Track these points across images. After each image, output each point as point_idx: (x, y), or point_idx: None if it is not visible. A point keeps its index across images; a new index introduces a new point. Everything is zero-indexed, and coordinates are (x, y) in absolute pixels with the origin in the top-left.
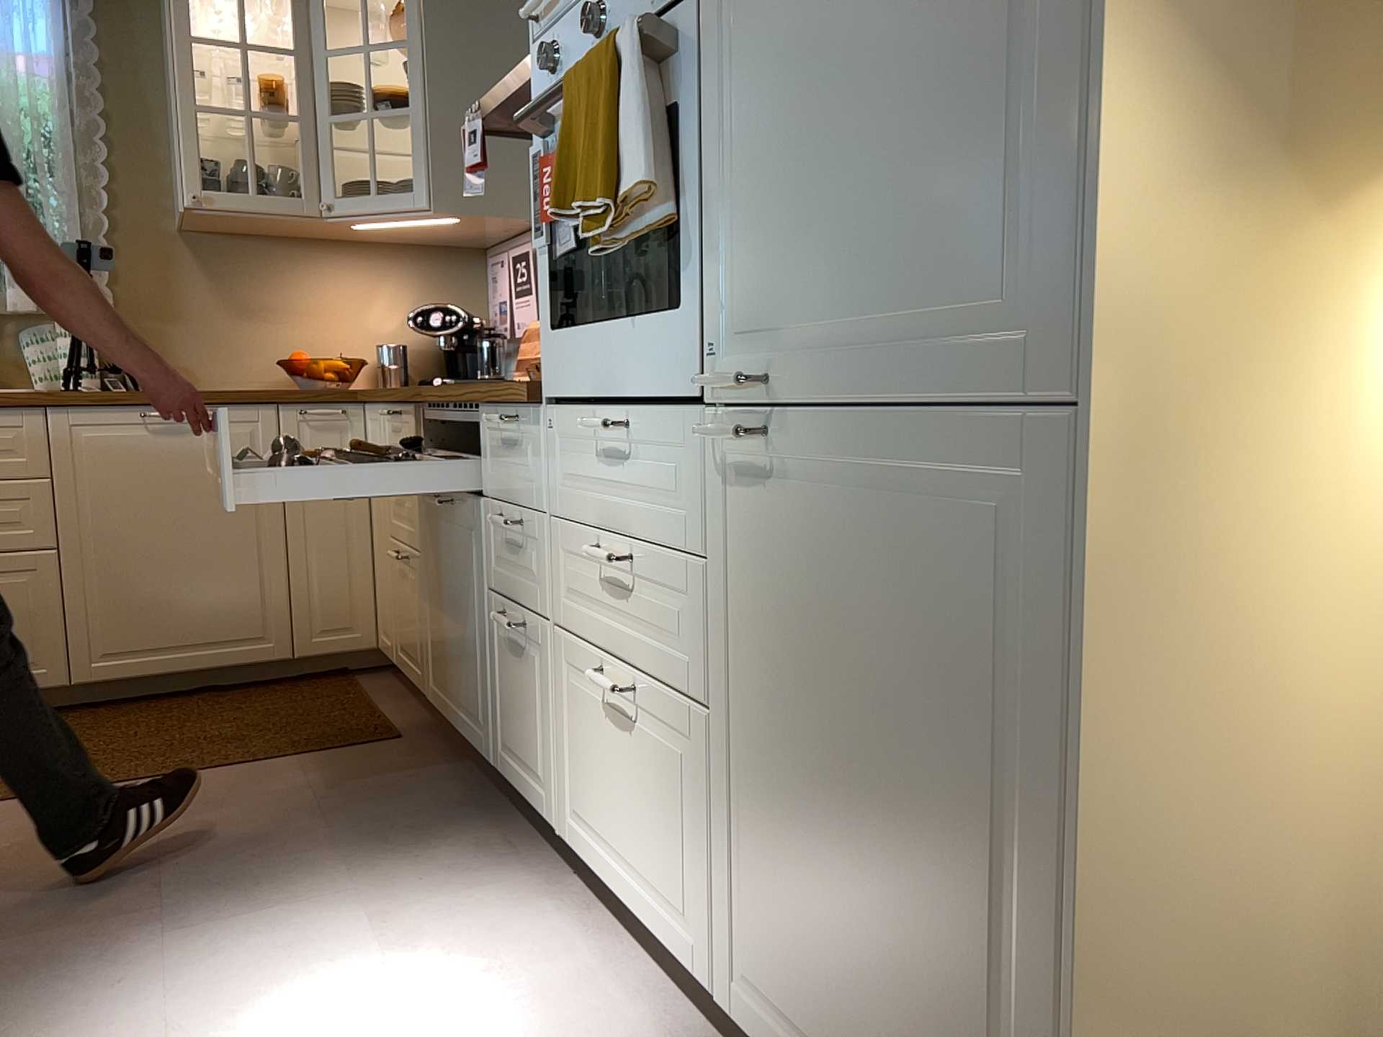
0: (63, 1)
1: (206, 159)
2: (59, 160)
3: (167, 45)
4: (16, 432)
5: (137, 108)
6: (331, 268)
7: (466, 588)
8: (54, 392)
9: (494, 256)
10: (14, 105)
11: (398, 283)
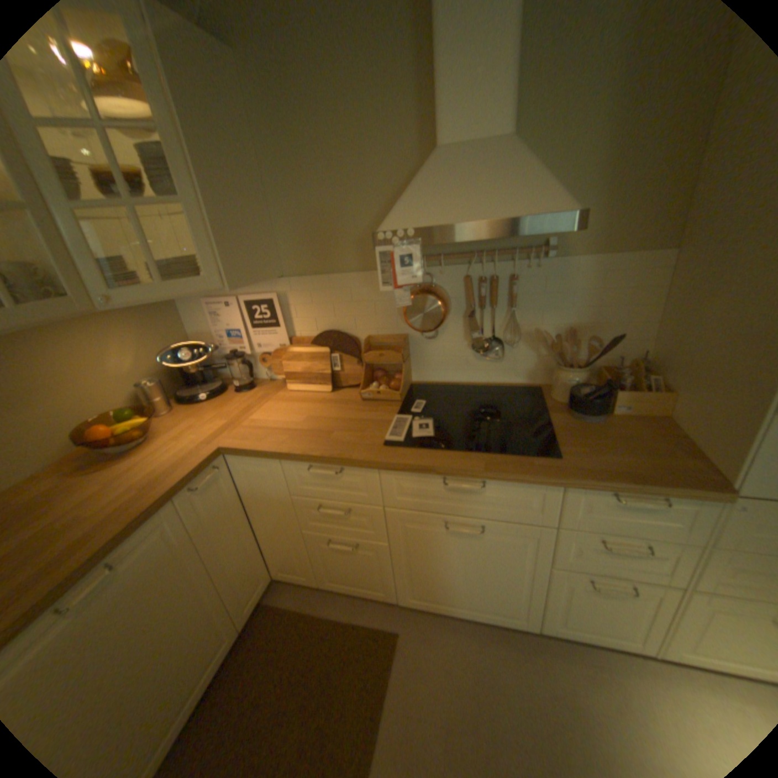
0: None
1: None
2: None
3: None
4: None
5: None
6: (58, 338)
7: (506, 566)
8: None
9: (212, 299)
10: None
11: (120, 332)
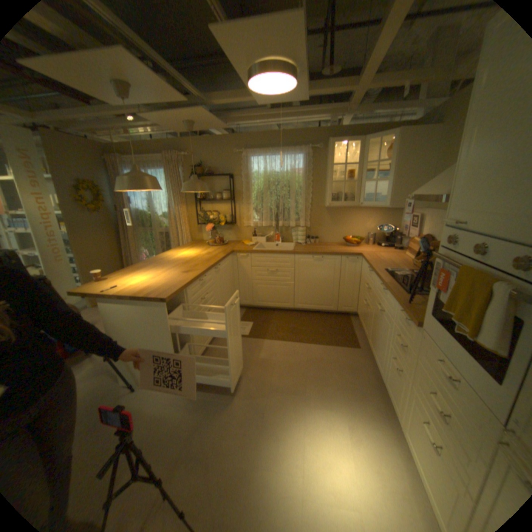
0: (306, 155)
1: (332, 193)
2: (301, 193)
3: (327, 161)
4: (288, 259)
5: (318, 177)
6: (358, 213)
7: (384, 336)
8: (296, 251)
9: (406, 212)
10: (294, 182)
11: (375, 216)
